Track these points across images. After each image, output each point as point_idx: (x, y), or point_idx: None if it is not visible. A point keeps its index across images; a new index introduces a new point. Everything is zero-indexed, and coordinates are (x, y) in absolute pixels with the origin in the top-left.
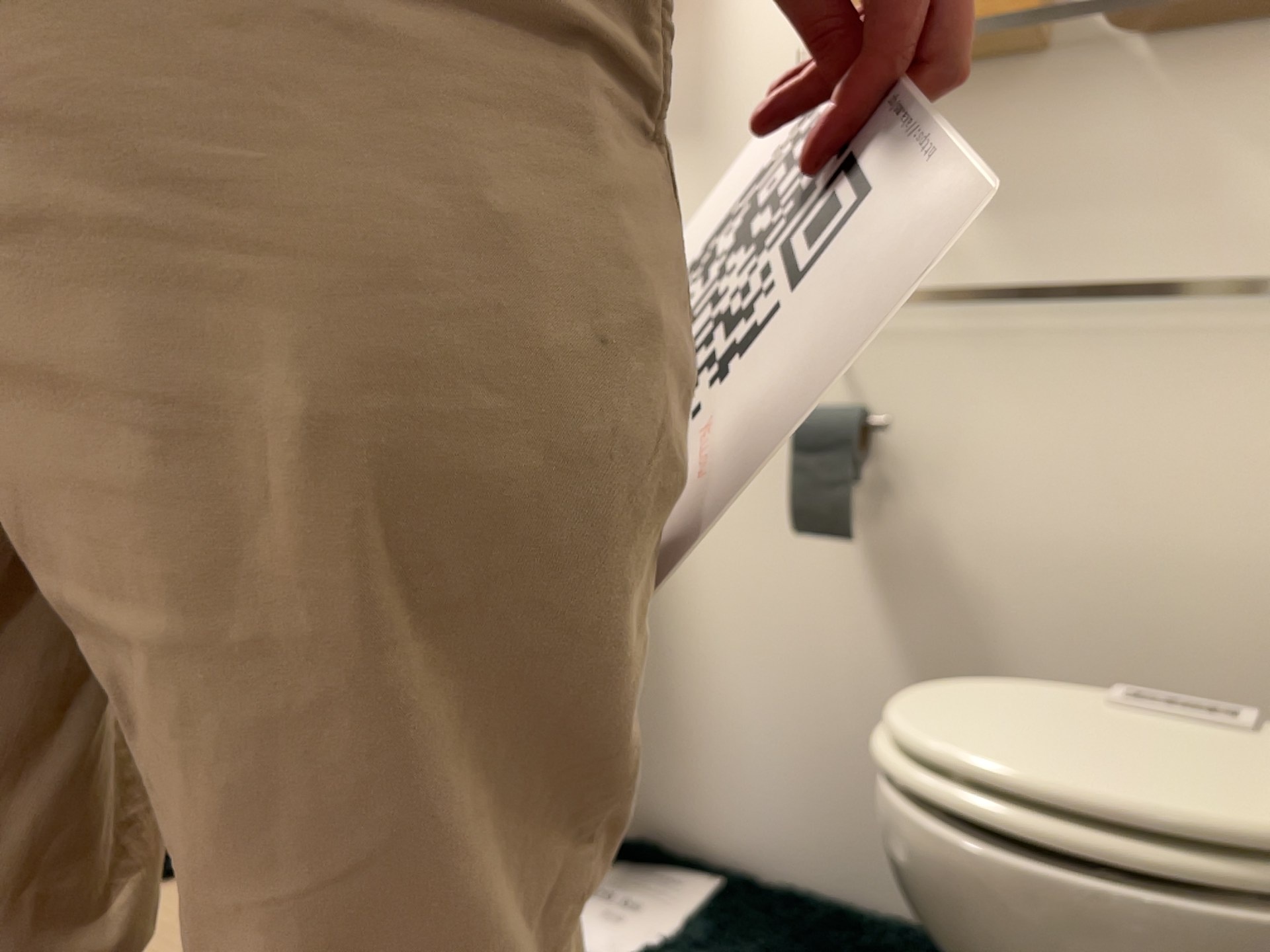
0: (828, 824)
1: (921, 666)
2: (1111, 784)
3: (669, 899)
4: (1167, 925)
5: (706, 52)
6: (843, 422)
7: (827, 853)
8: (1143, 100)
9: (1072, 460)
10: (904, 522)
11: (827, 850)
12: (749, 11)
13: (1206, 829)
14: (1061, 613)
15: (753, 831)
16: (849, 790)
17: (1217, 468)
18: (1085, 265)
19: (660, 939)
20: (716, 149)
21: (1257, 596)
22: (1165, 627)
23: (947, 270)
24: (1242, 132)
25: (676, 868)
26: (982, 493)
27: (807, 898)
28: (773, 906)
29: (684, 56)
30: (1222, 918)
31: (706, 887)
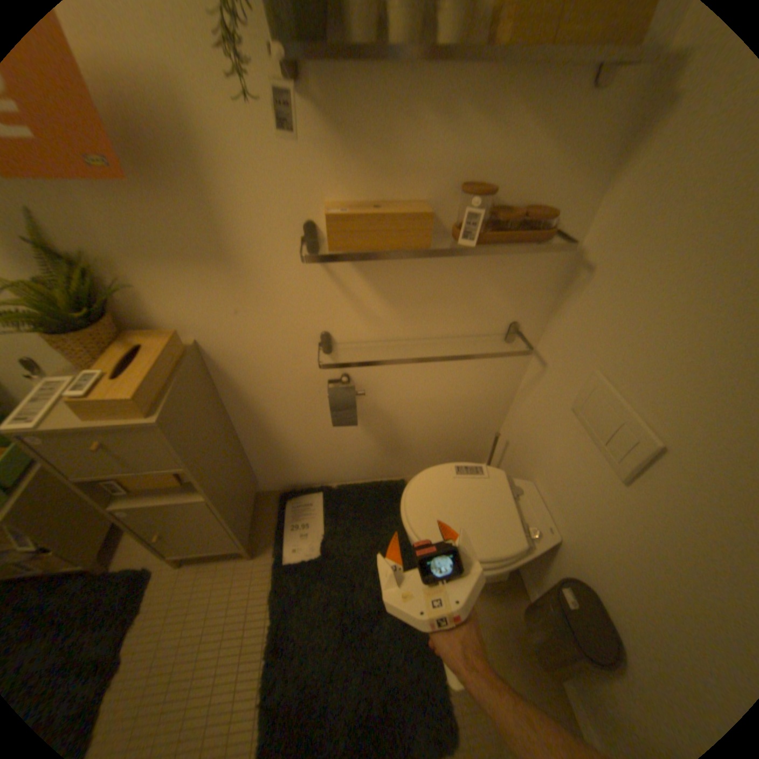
0: (348, 468)
1: (374, 433)
2: (480, 545)
3: (312, 514)
4: (495, 574)
5: (212, 208)
6: (349, 400)
7: (349, 473)
8: (456, 262)
9: (421, 380)
10: (365, 402)
11: (349, 473)
12: (237, 183)
13: (503, 554)
14: (416, 415)
15: (324, 475)
16: (354, 461)
17: (463, 377)
18: (429, 323)
19: (320, 534)
20: (241, 270)
21: (468, 402)
22: (444, 412)
23: (376, 326)
24: (489, 277)
25: (305, 495)
26: (392, 391)
27: (347, 487)
28: (342, 498)
29: (195, 208)
30: (505, 568)
31: (318, 500)
